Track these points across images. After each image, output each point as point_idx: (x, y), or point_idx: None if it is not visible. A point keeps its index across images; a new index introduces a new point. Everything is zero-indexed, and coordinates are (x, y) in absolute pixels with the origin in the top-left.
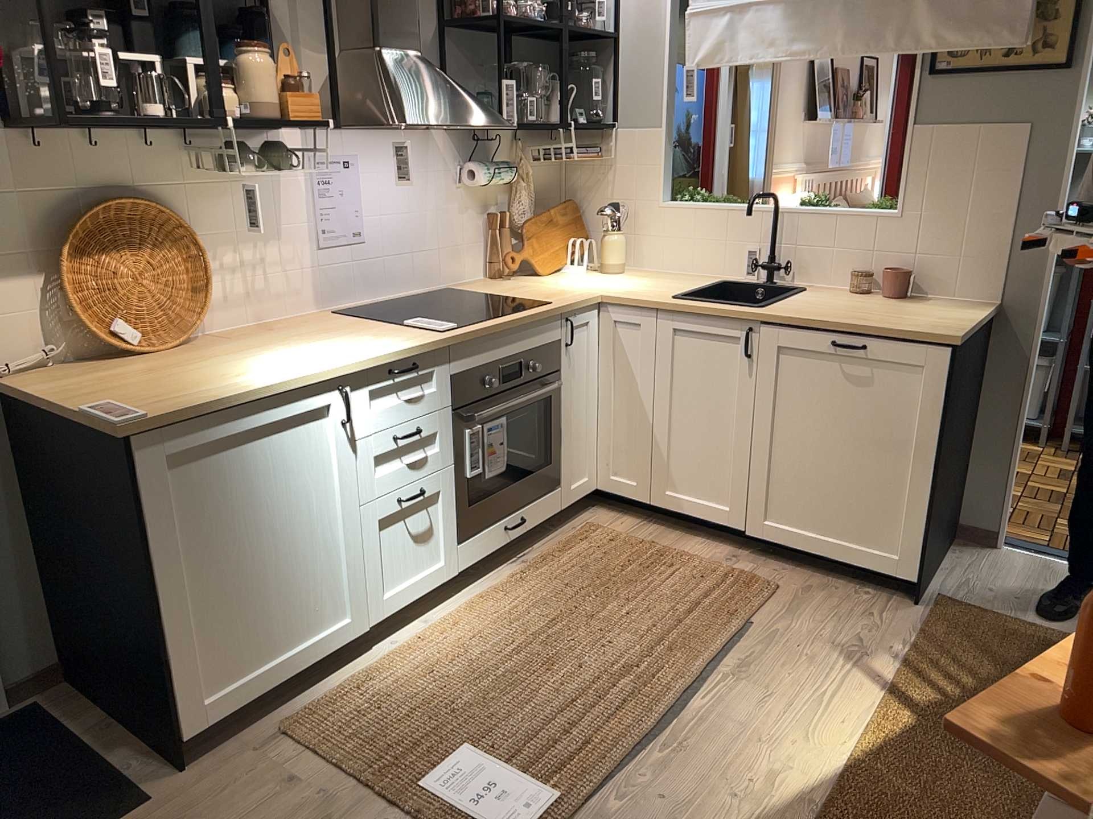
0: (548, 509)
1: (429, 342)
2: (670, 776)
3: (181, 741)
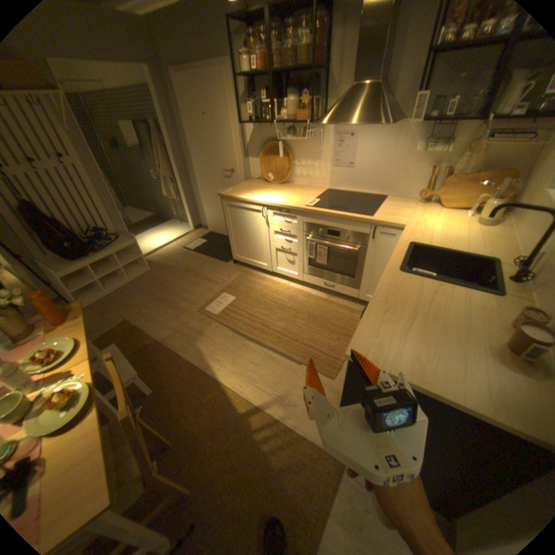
0: (348, 292)
1: (292, 207)
2: (222, 336)
3: (233, 258)
